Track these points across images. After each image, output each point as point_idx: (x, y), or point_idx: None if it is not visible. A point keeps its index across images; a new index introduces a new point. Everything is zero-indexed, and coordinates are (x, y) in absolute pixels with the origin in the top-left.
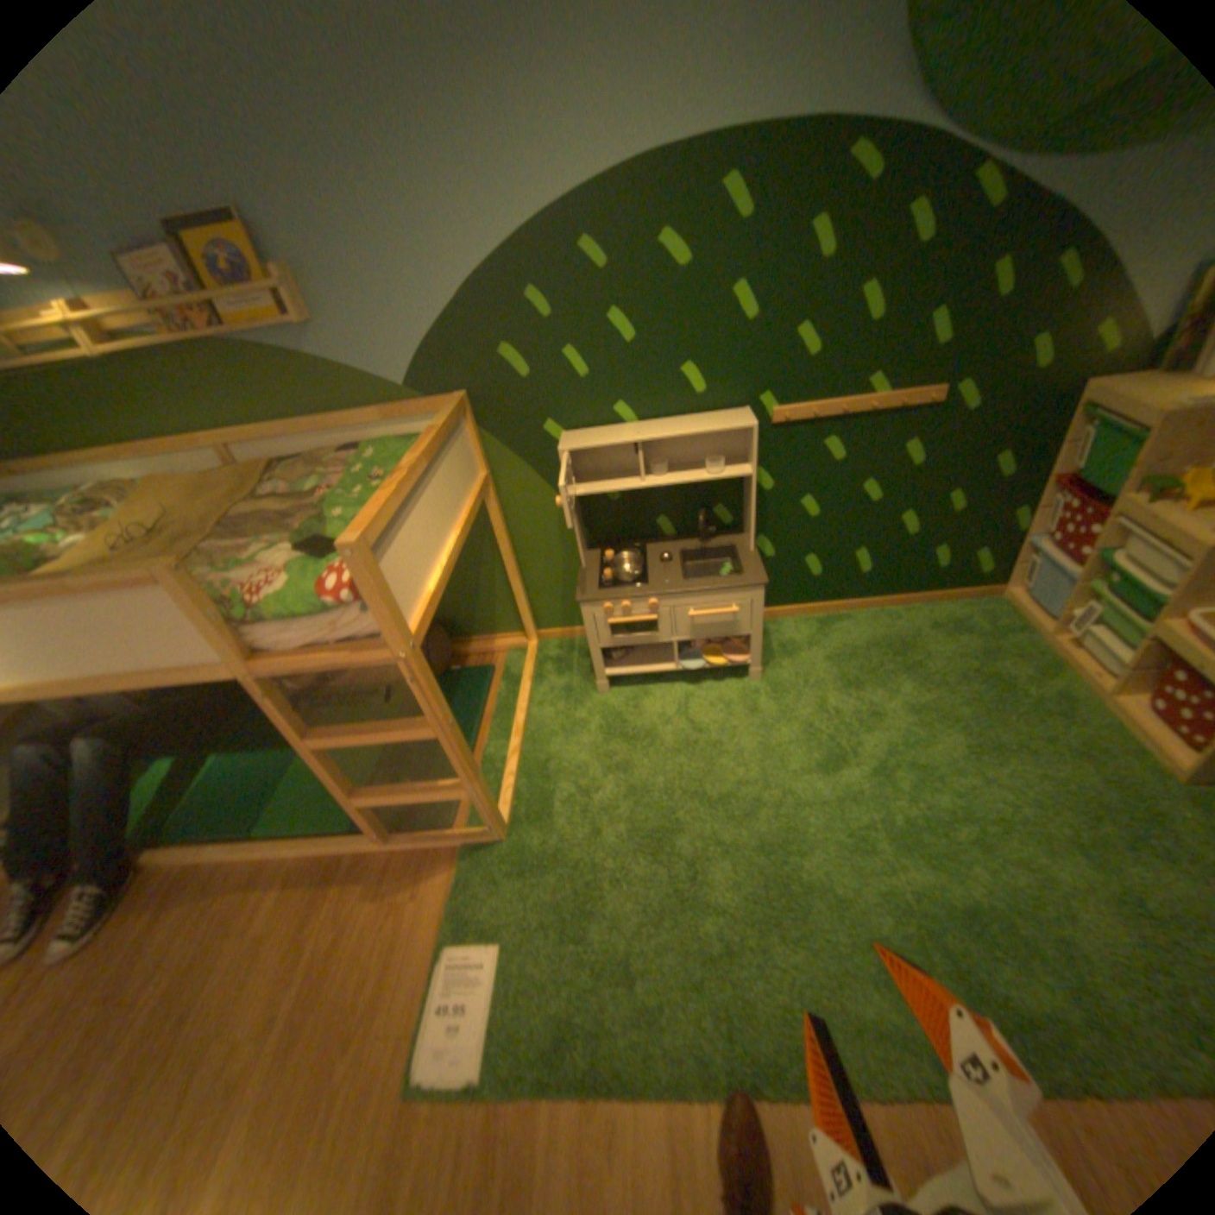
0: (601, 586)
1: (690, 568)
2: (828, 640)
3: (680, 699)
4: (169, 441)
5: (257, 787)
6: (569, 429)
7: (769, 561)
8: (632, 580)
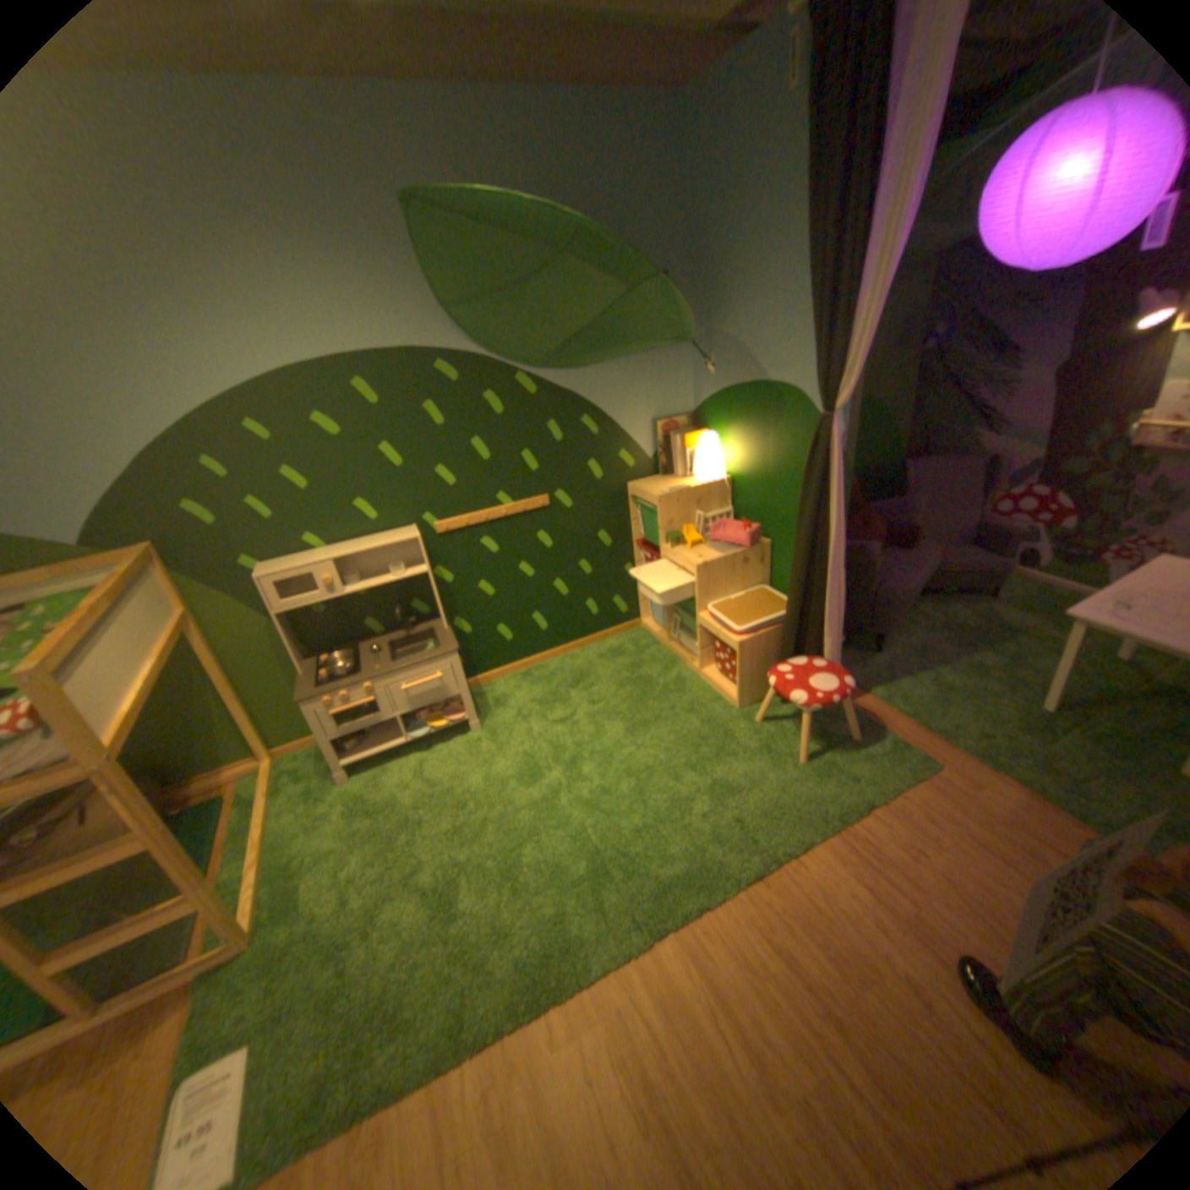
0: (318, 685)
1: (400, 654)
2: (529, 686)
3: (415, 766)
4: None
5: None
6: (264, 560)
7: (469, 636)
8: (346, 672)
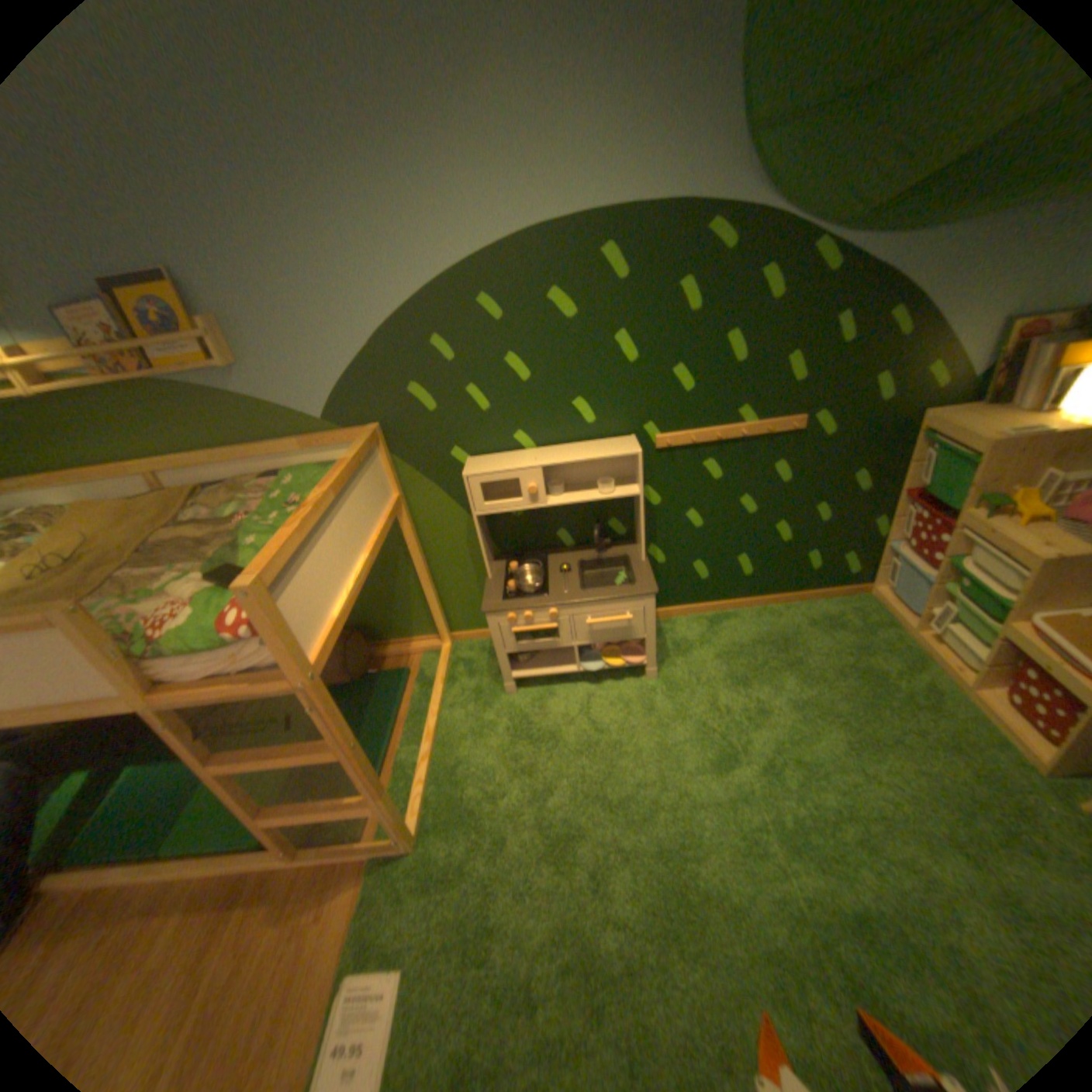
0: (505, 596)
1: (588, 576)
2: (717, 638)
3: (583, 699)
4: (99, 470)
5: (171, 801)
6: (474, 455)
7: (661, 567)
8: (534, 590)
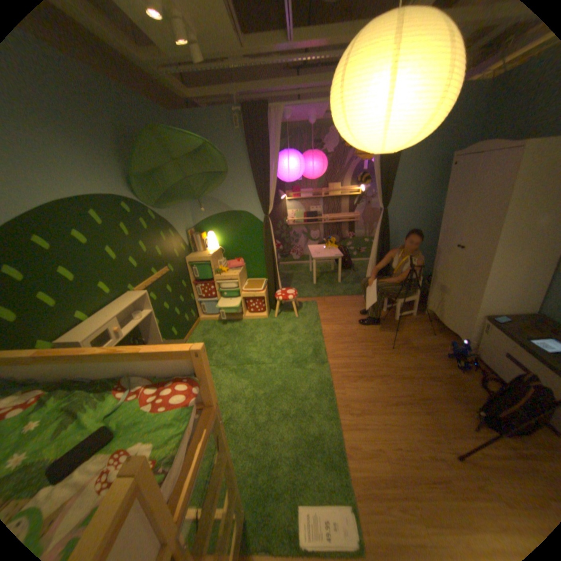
0: None
1: None
2: None
3: None
4: None
5: None
6: (53, 339)
7: None
8: None
